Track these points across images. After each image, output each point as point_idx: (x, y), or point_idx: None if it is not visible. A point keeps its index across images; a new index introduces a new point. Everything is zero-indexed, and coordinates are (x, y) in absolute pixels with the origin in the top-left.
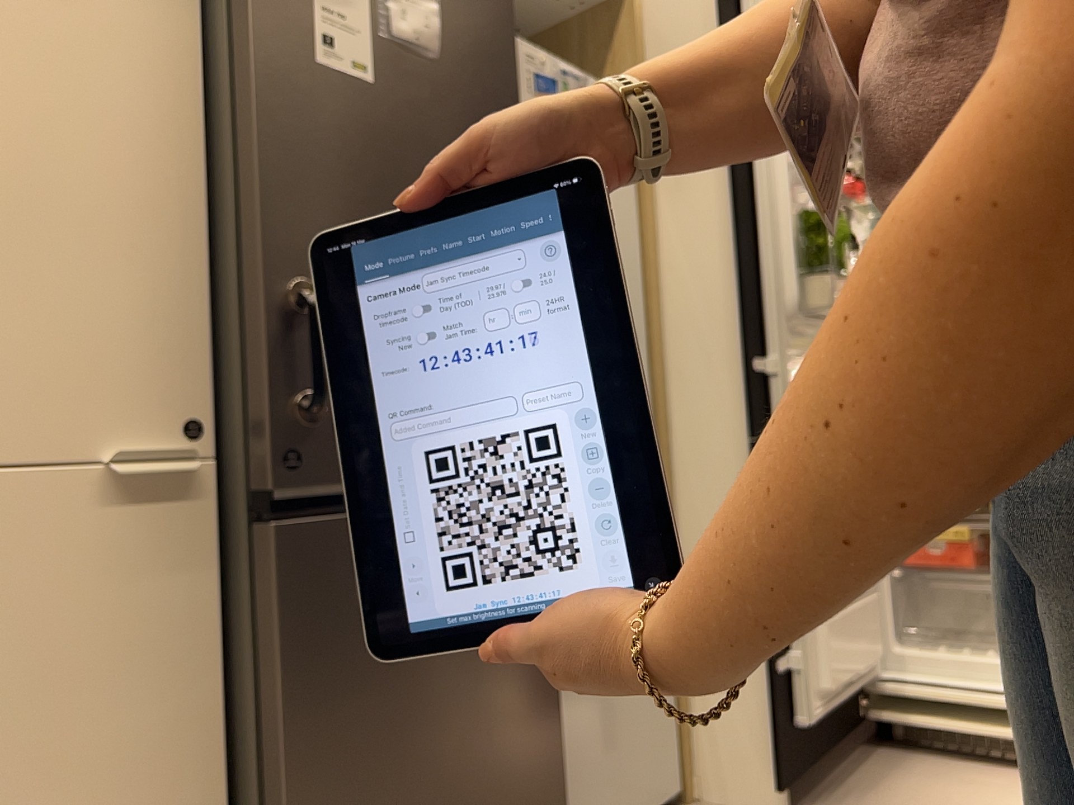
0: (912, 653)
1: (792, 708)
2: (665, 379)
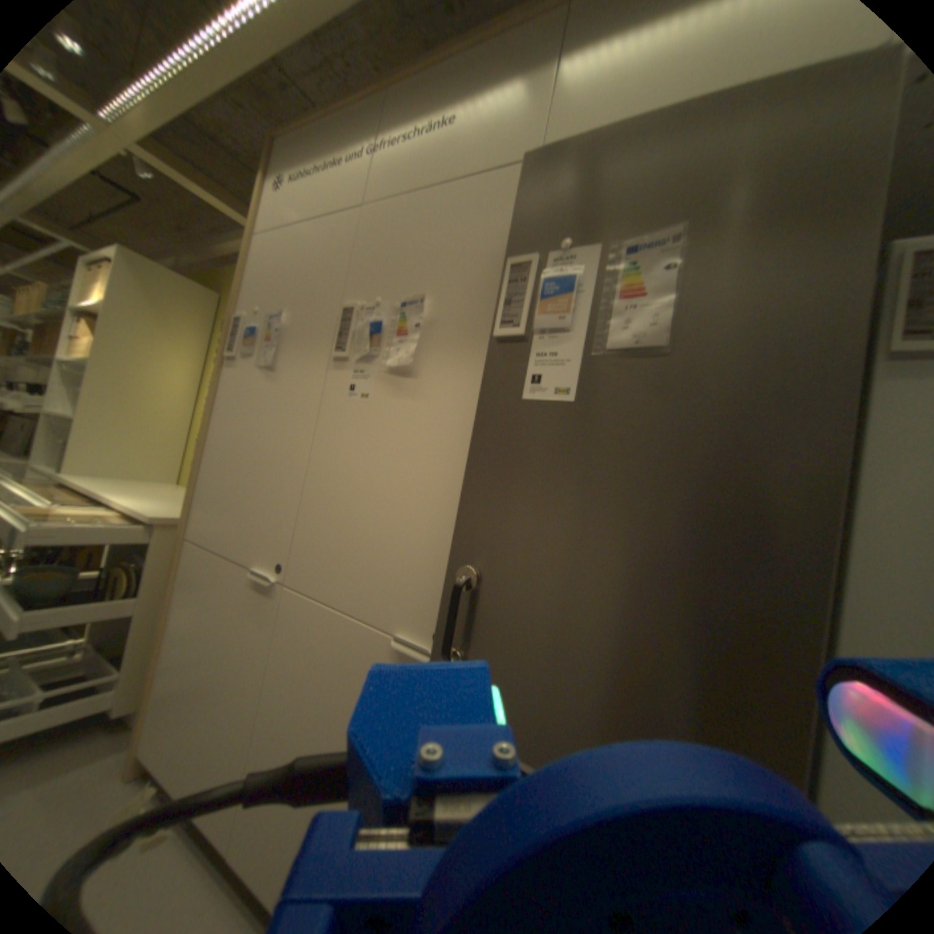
0: None
1: None
2: None
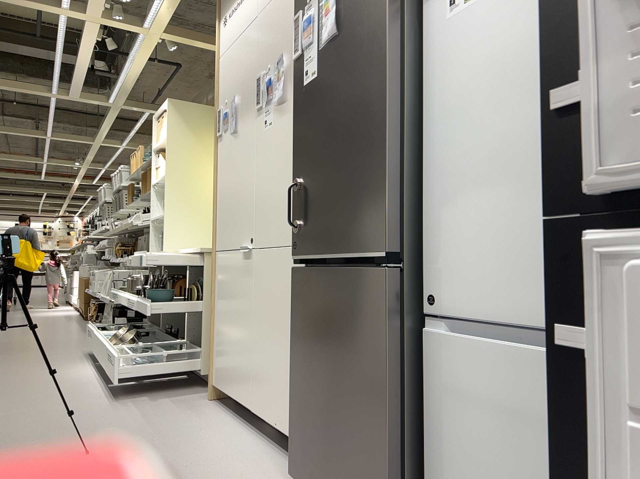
0: None
1: None
2: None
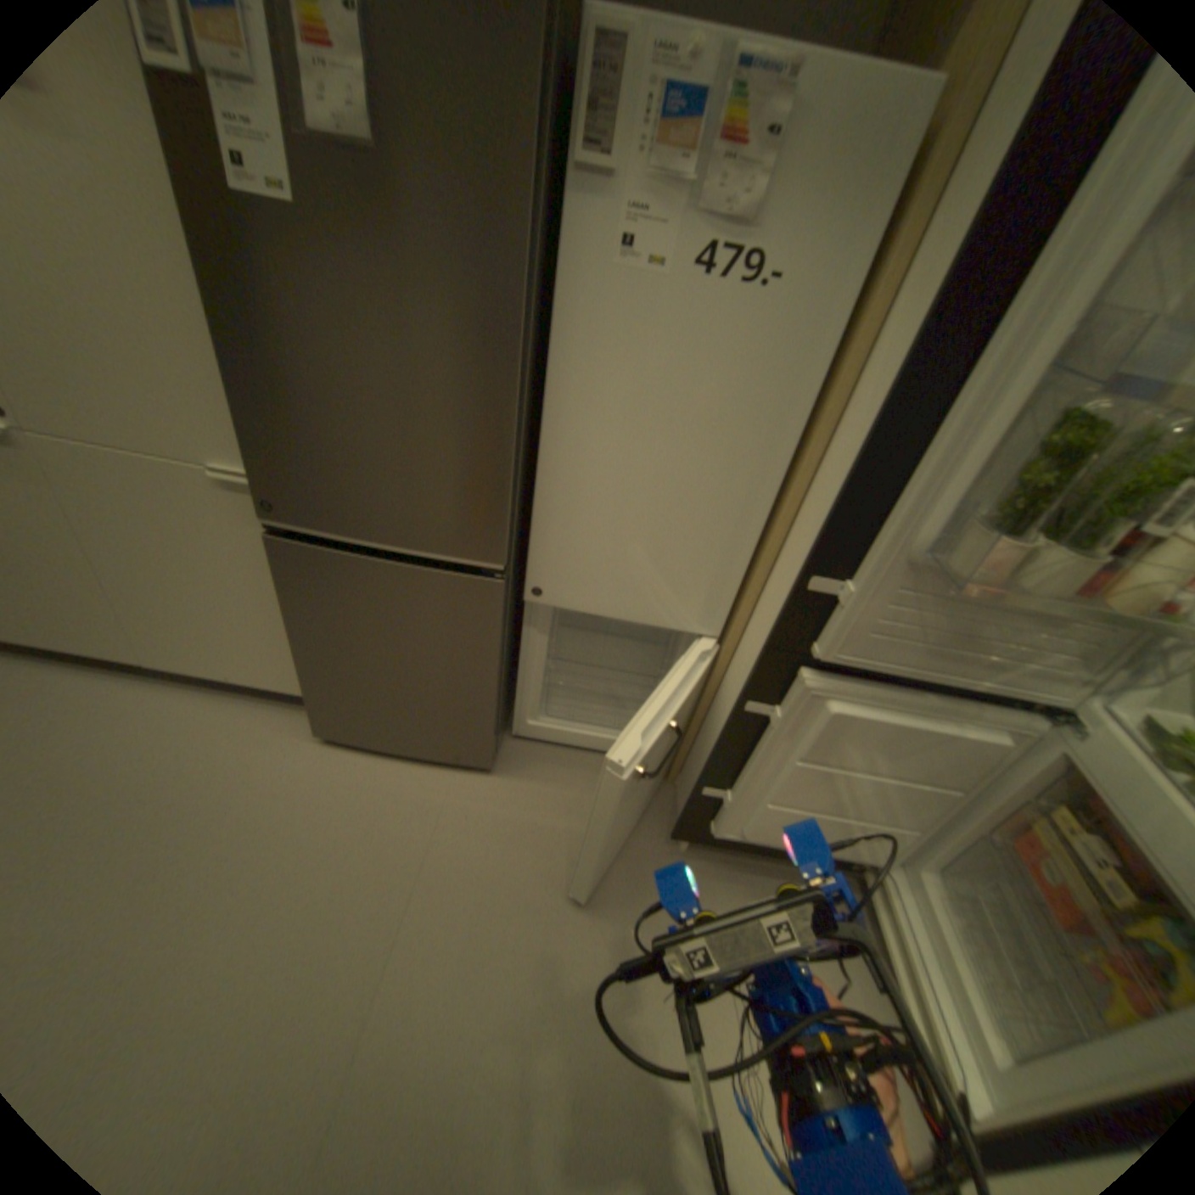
0: (933, 890)
1: (711, 815)
2: (786, 521)
